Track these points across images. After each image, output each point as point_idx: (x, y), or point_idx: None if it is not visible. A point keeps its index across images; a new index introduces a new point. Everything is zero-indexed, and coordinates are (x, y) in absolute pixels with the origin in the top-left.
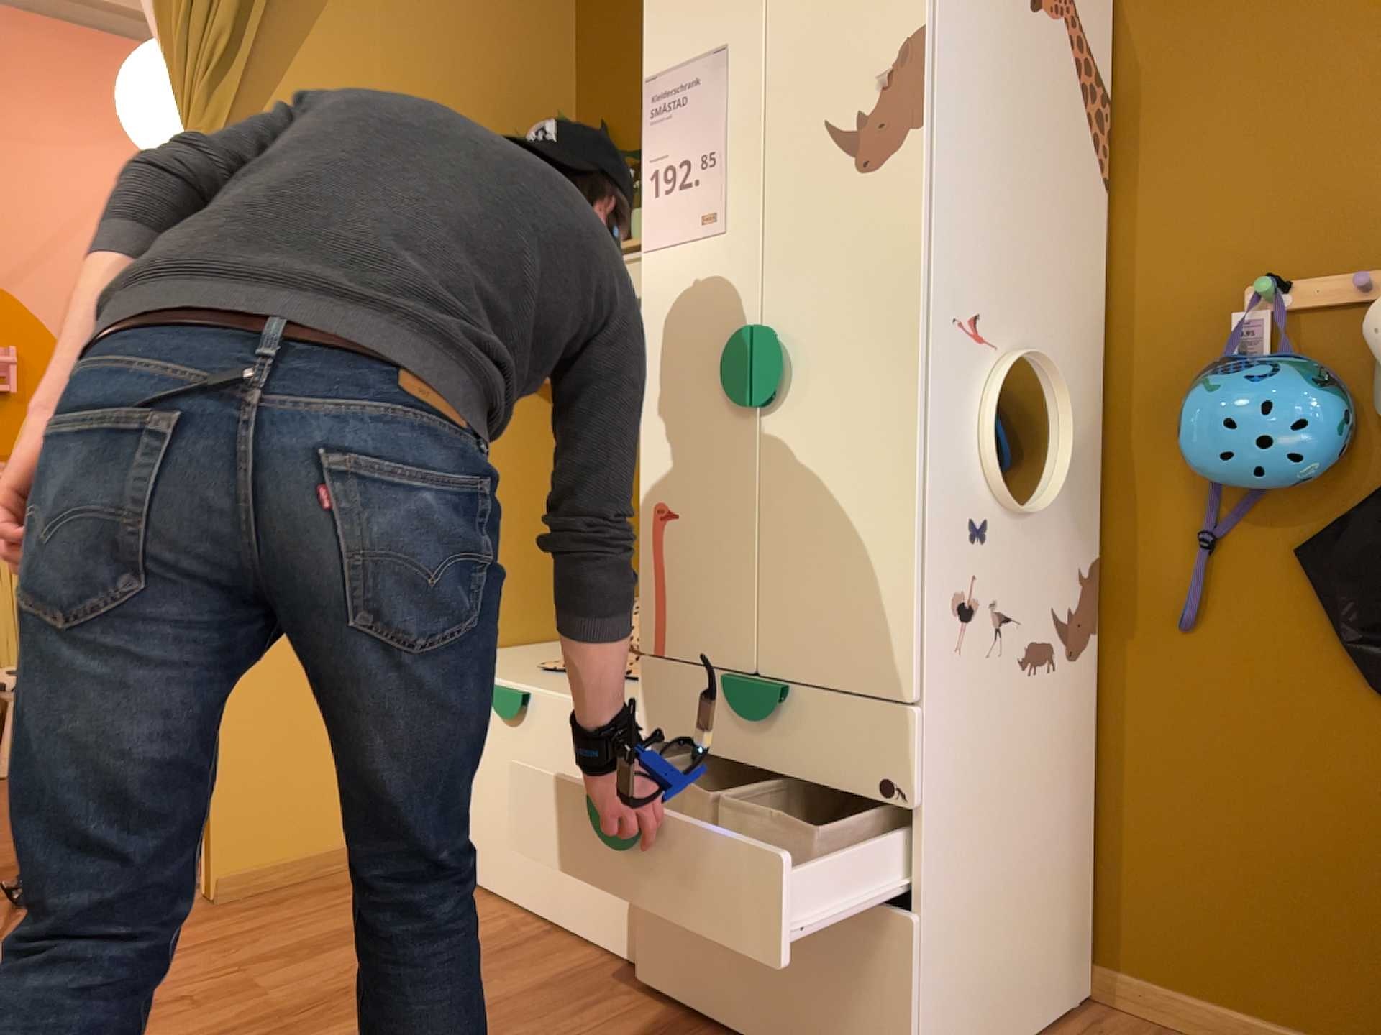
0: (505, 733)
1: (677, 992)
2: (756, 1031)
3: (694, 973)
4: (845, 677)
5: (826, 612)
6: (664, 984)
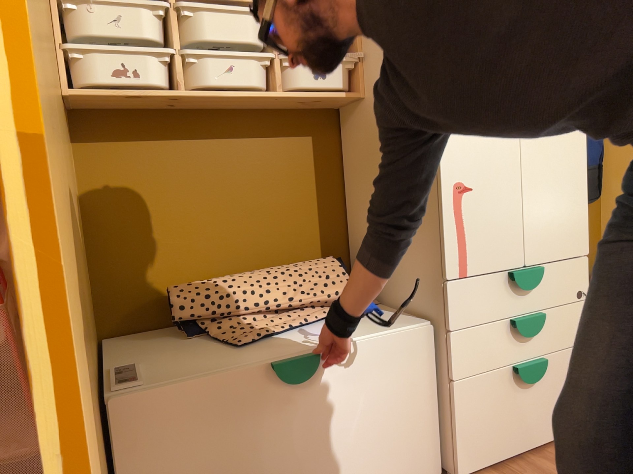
0: (288, 398)
1: (488, 460)
2: (531, 443)
3: (497, 442)
4: (564, 252)
5: (555, 224)
6: (480, 463)
